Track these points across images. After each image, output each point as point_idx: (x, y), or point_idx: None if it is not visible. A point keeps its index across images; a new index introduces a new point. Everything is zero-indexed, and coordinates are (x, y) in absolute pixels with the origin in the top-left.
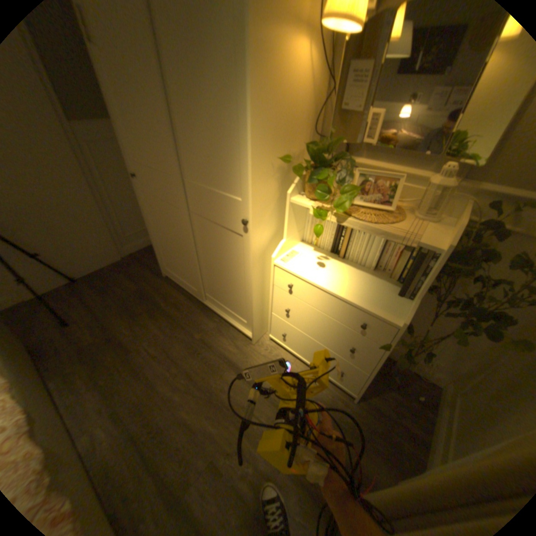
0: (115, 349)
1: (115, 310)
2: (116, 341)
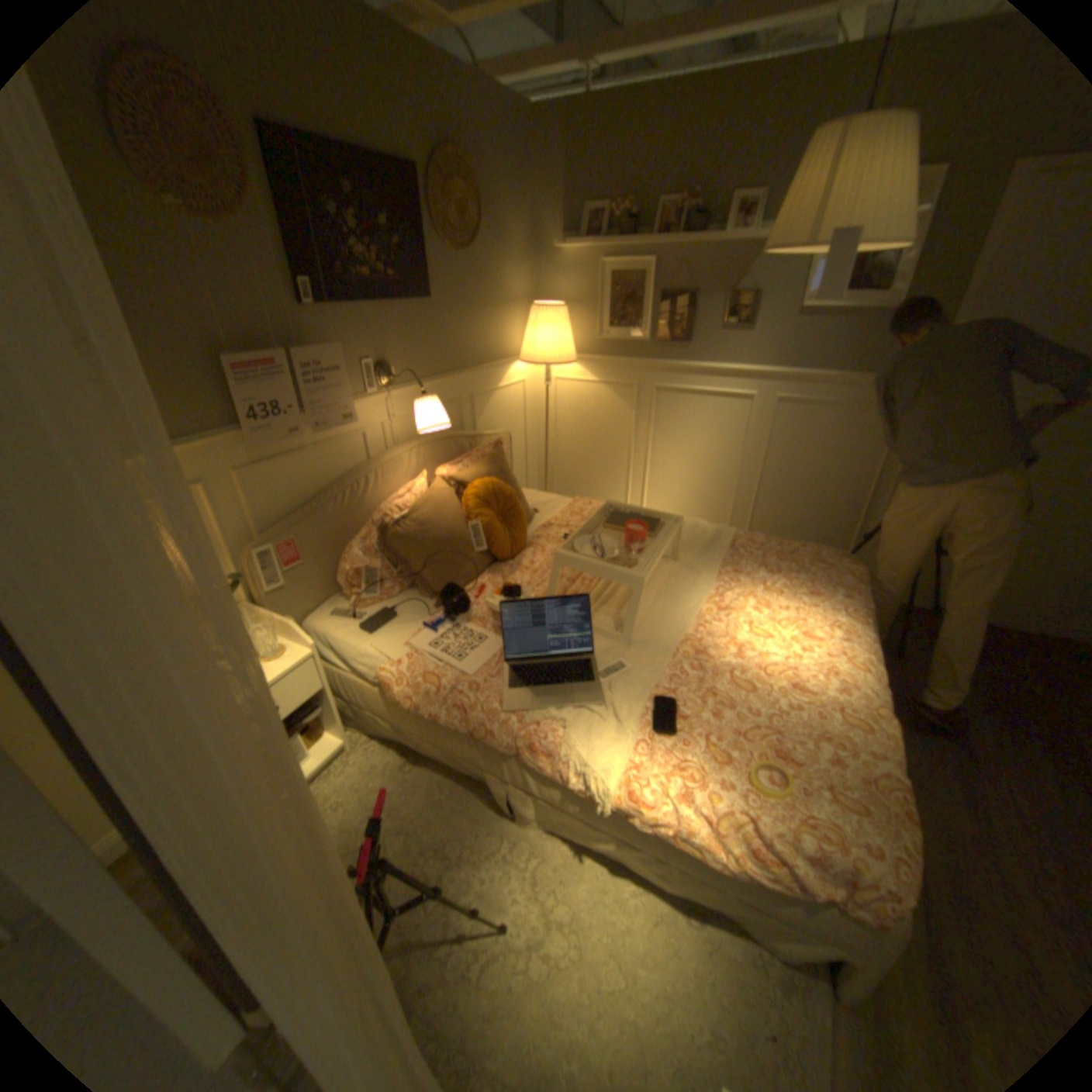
0: (959, 744)
1: (988, 699)
2: (967, 736)
